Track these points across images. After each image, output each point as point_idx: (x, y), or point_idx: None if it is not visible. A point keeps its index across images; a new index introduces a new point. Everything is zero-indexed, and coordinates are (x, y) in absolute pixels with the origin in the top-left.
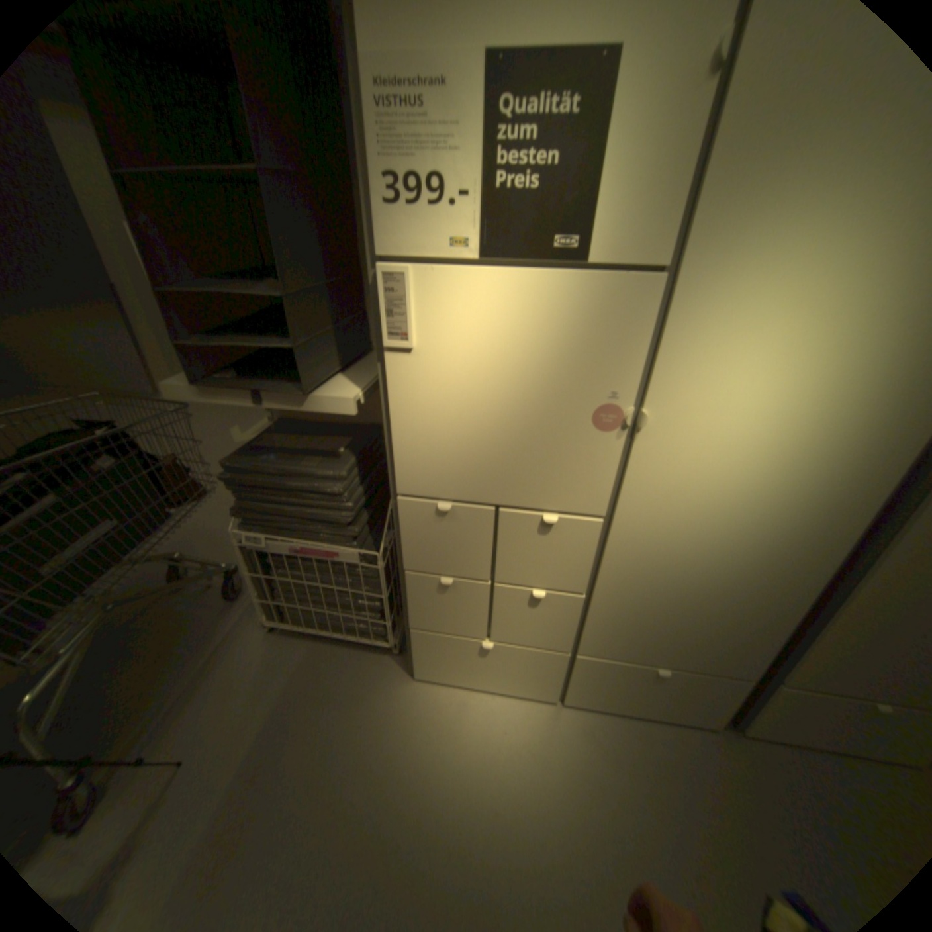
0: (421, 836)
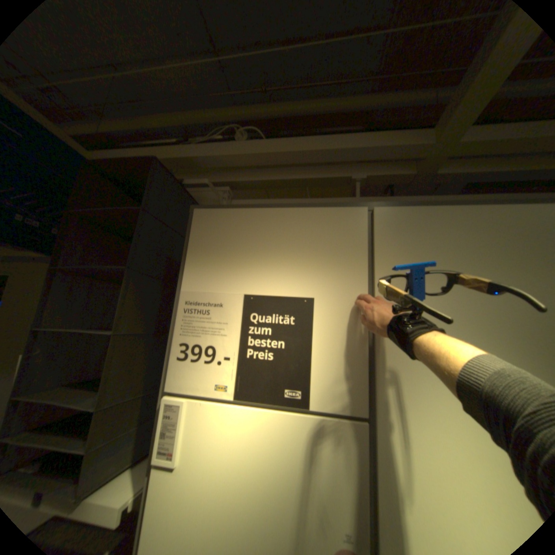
0: None
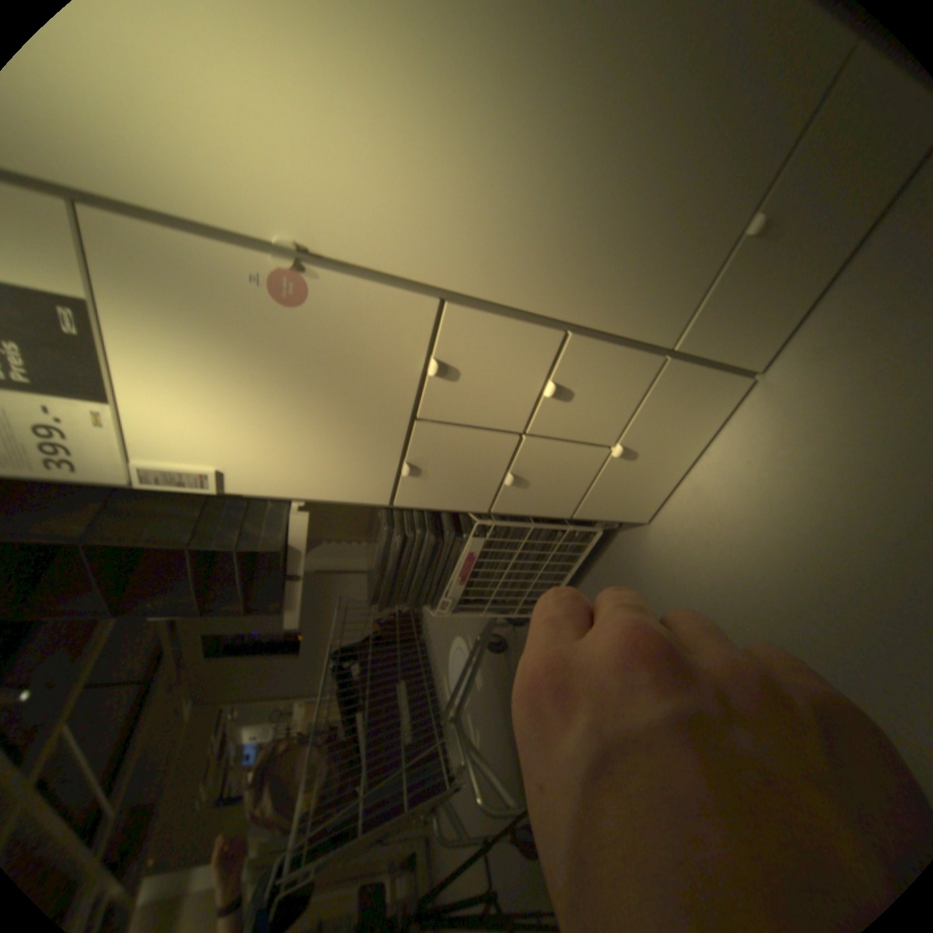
0: (790, 614)
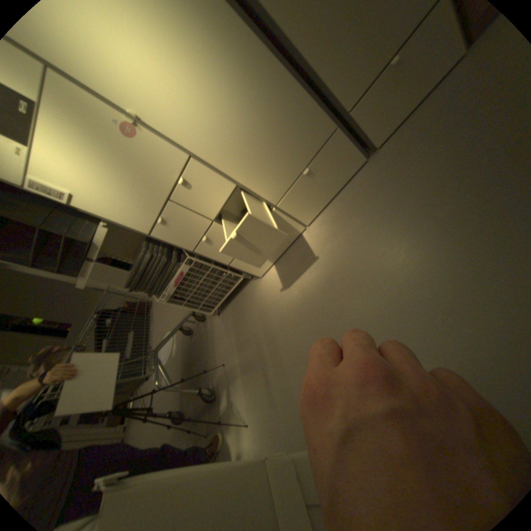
0: (291, 310)
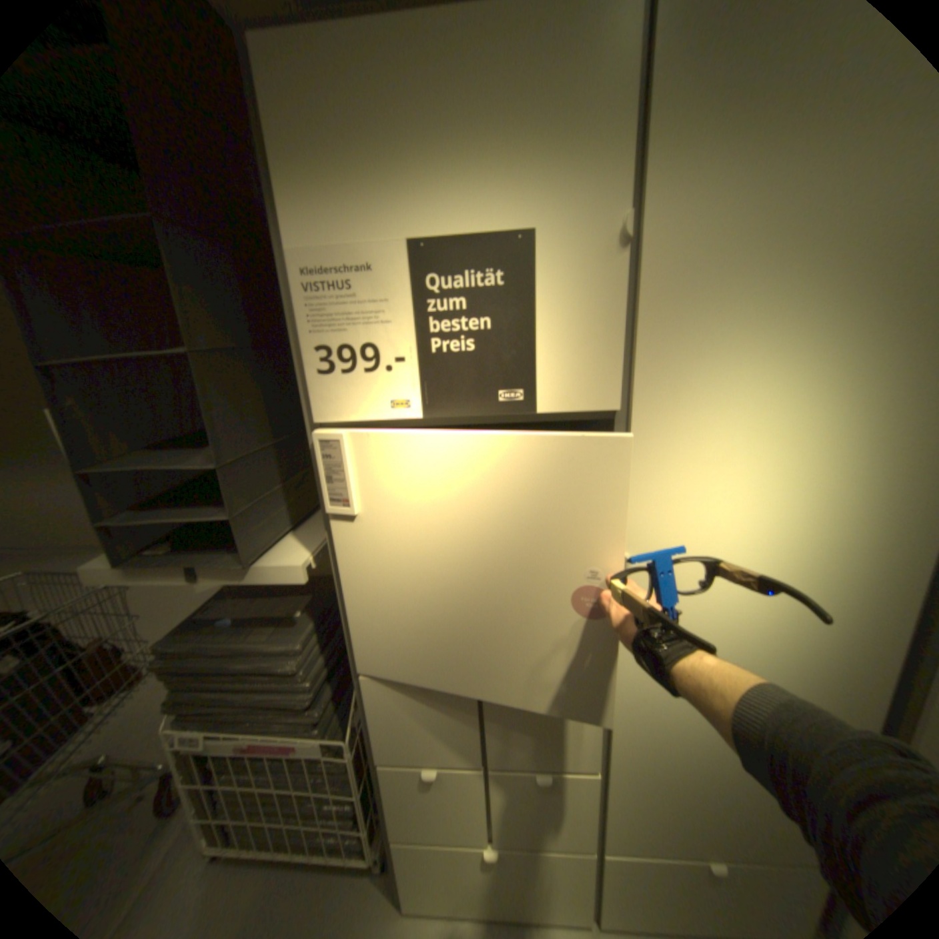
0: None
